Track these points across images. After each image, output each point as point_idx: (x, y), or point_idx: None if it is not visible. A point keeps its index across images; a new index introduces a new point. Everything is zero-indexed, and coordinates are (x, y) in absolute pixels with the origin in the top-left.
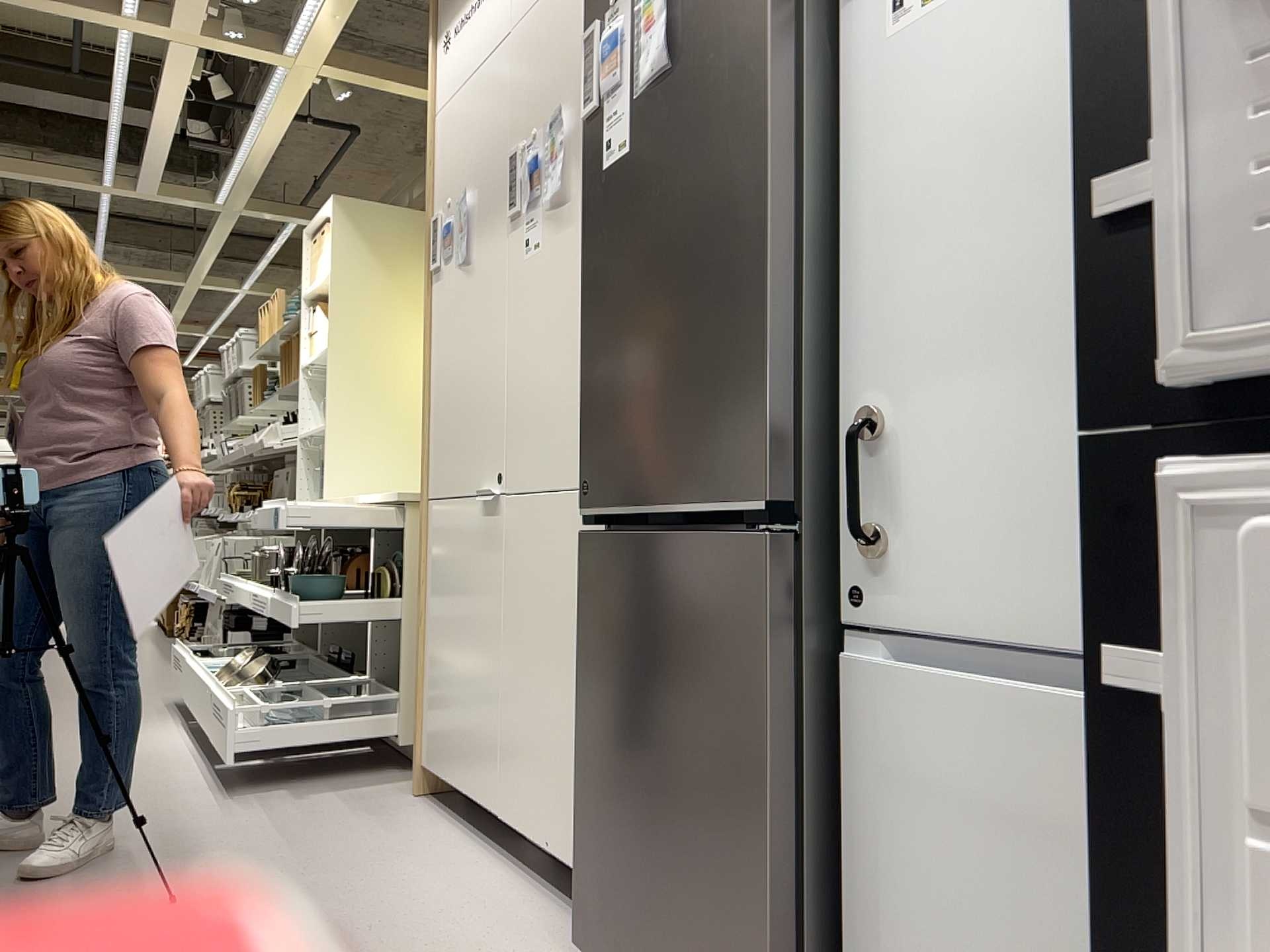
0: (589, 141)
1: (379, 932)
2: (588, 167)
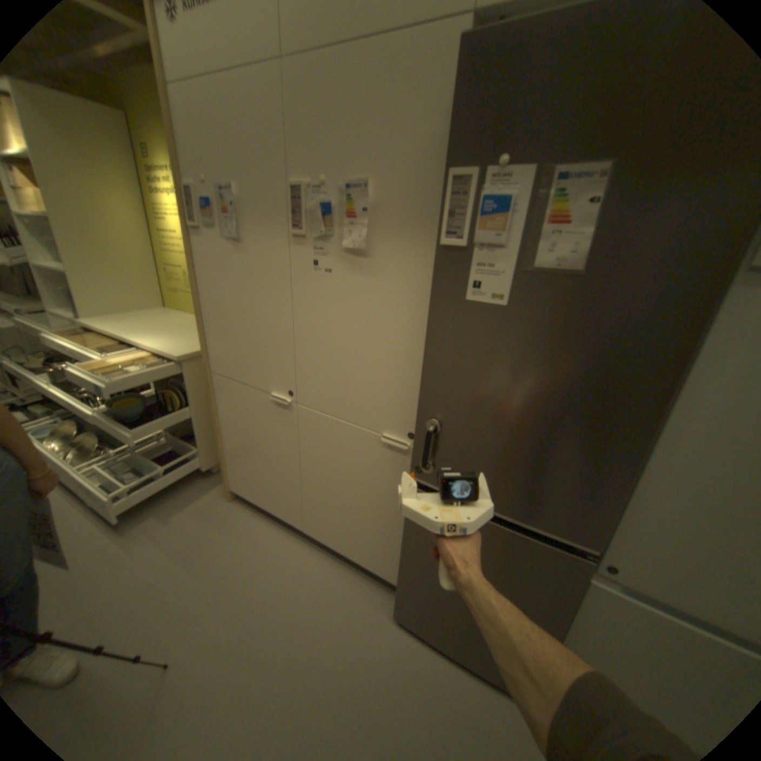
0: (446, 262)
1: (294, 633)
2: (443, 282)
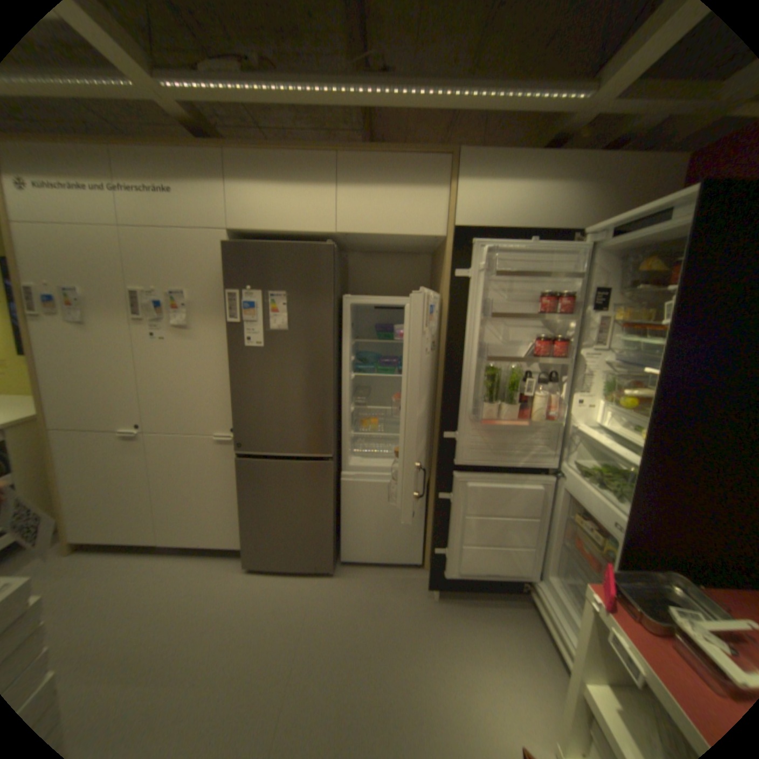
0: (231, 330)
1: (160, 608)
2: (232, 339)
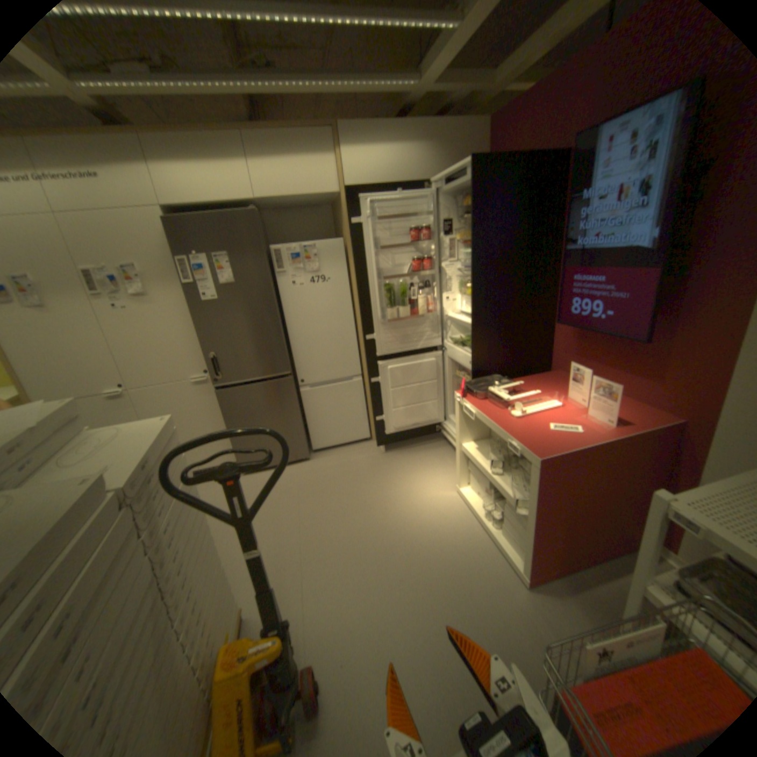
0: (189, 290)
1: None
2: (191, 297)
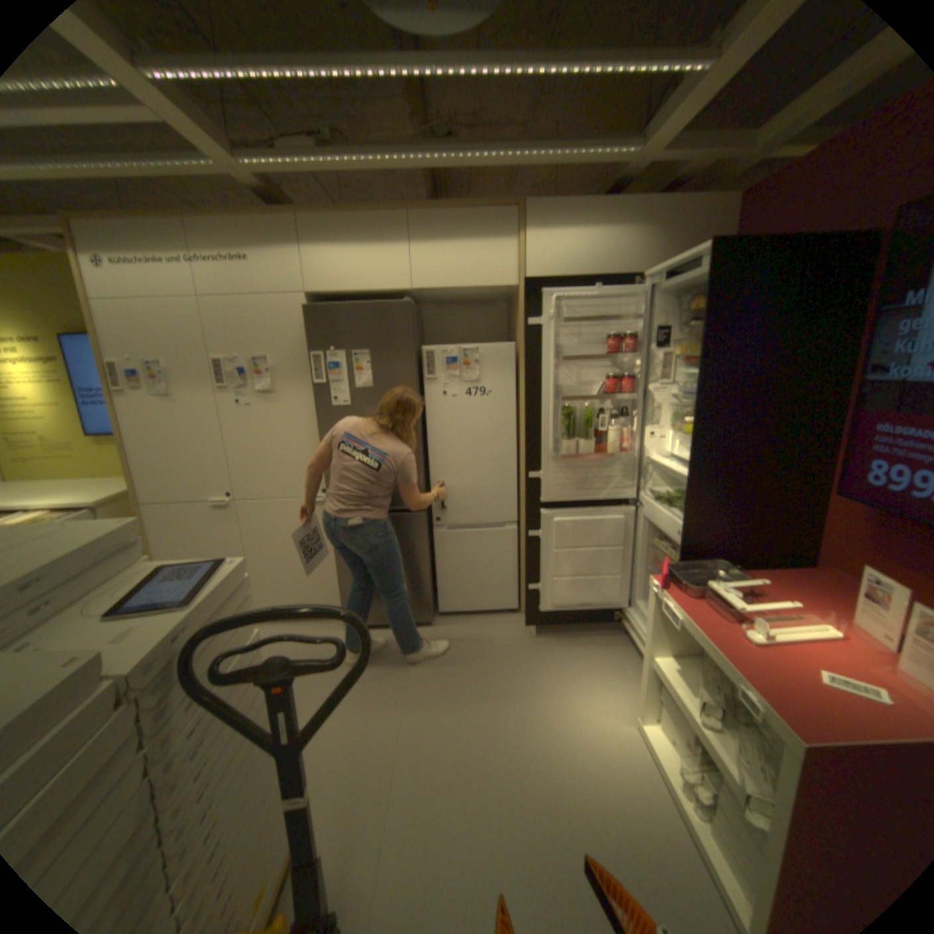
0: (319, 392)
1: None
2: (320, 400)
